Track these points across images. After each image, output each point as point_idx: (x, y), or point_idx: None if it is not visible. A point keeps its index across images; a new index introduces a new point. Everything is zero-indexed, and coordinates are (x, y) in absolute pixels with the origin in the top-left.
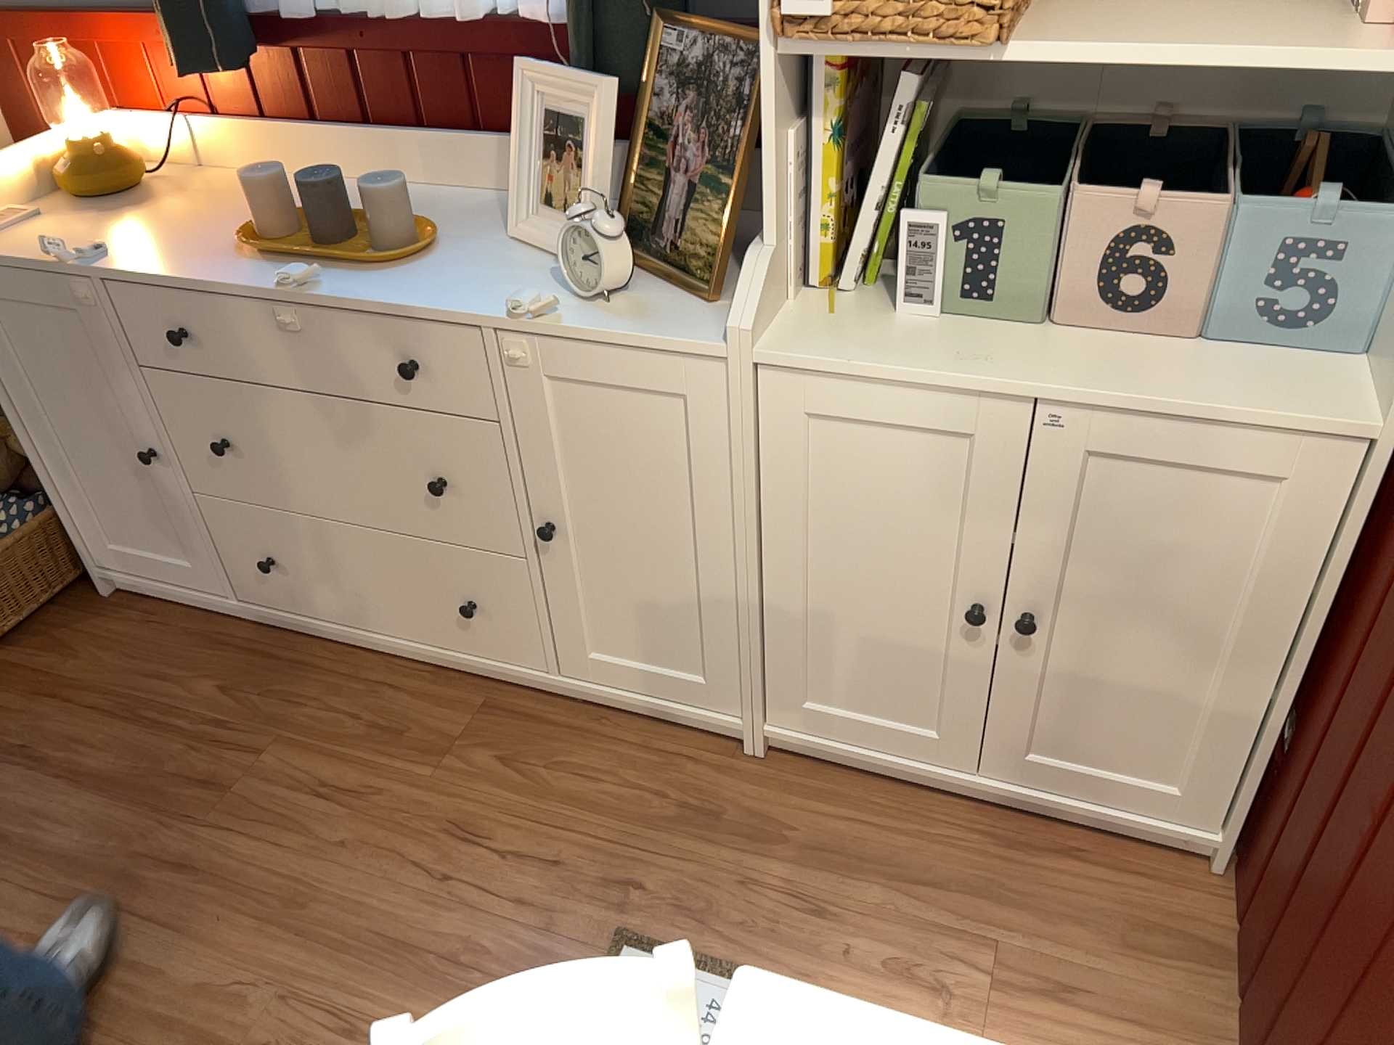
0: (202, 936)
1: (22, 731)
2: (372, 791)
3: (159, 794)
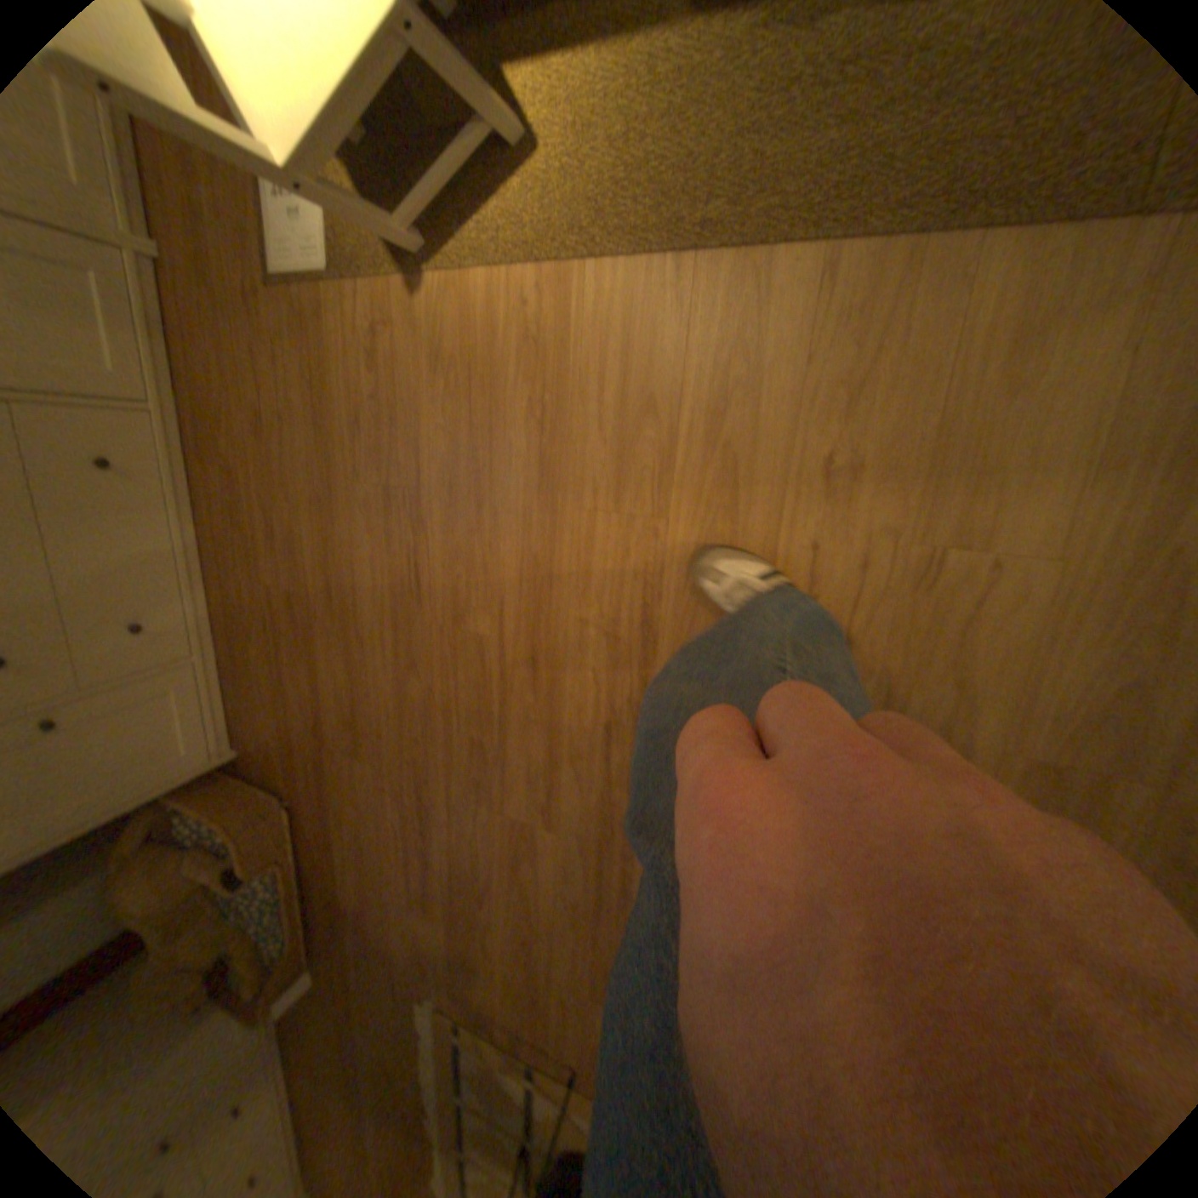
0: (348, 552)
1: (305, 750)
2: (255, 502)
3: (301, 638)
